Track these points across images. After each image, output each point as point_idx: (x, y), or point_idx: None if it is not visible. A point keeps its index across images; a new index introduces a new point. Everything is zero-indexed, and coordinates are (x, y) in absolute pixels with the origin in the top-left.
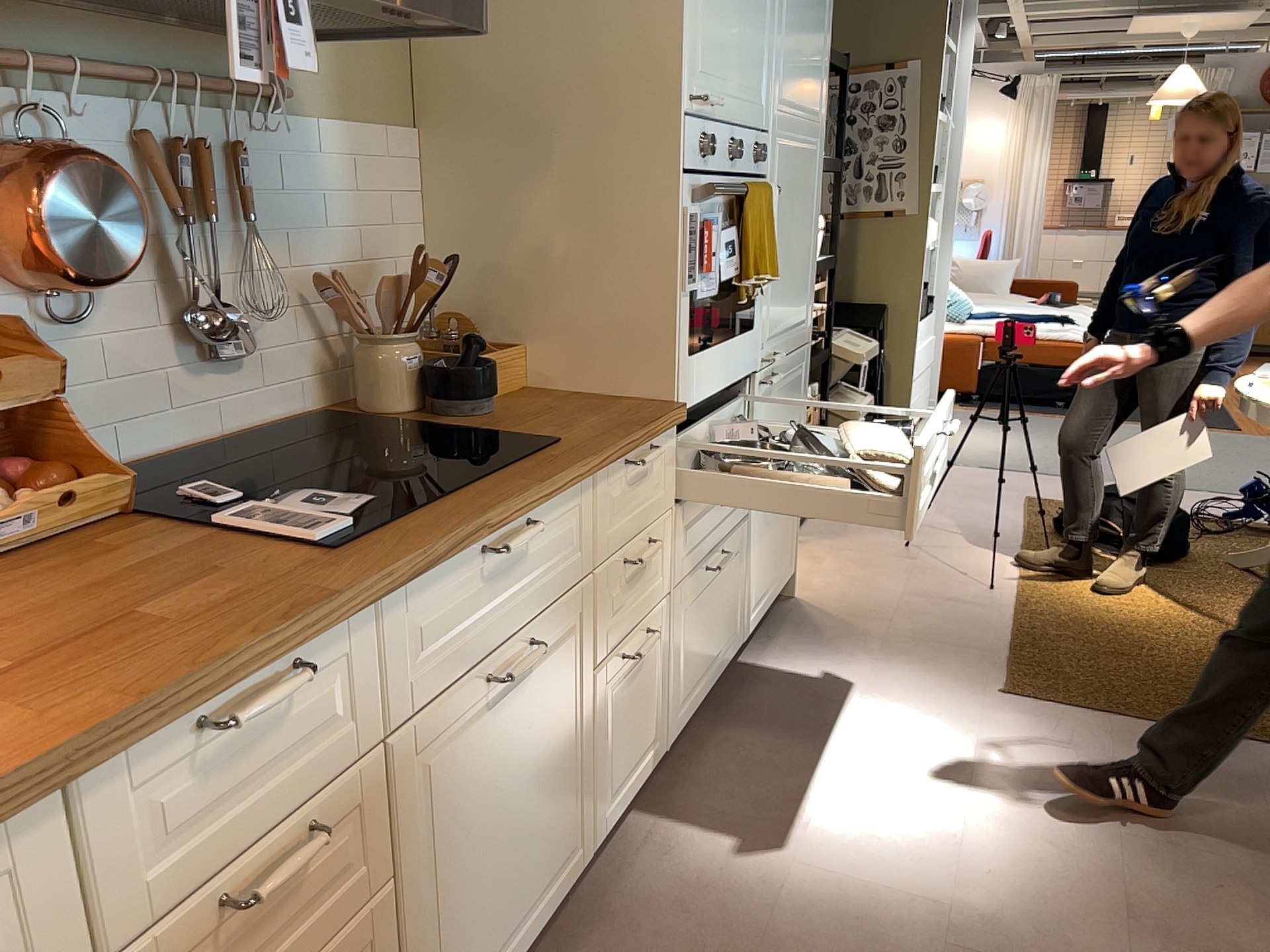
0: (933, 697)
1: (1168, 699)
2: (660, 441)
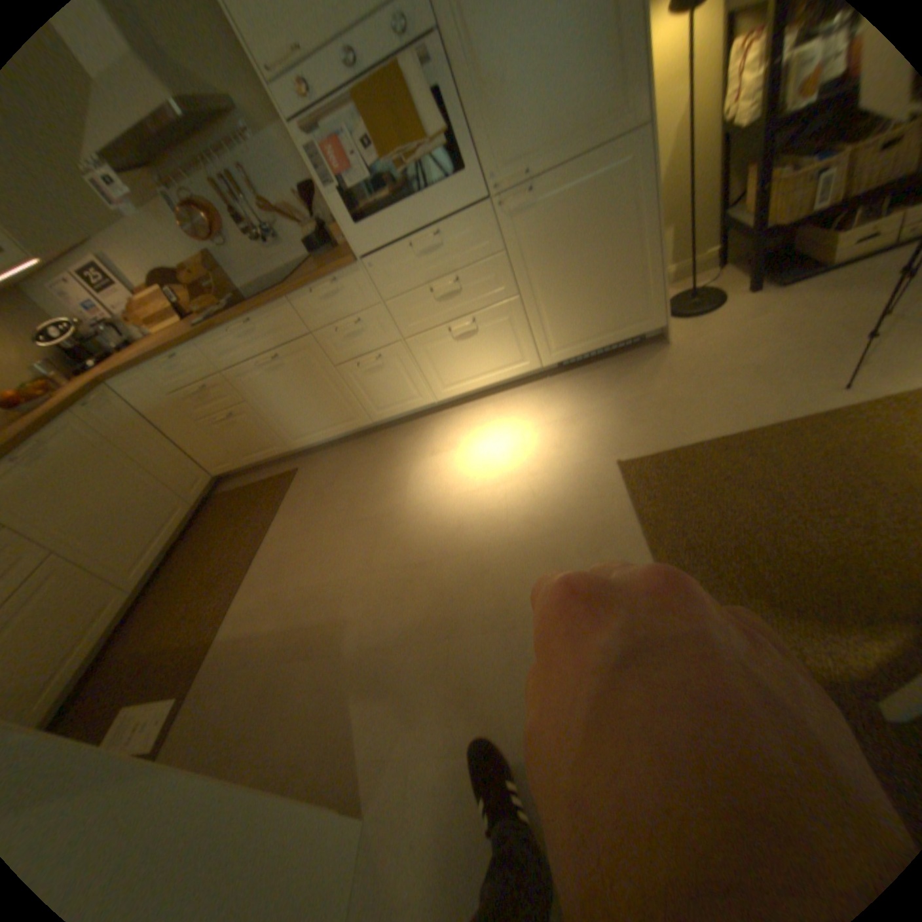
0: (583, 441)
1: (709, 548)
2: (343, 273)
